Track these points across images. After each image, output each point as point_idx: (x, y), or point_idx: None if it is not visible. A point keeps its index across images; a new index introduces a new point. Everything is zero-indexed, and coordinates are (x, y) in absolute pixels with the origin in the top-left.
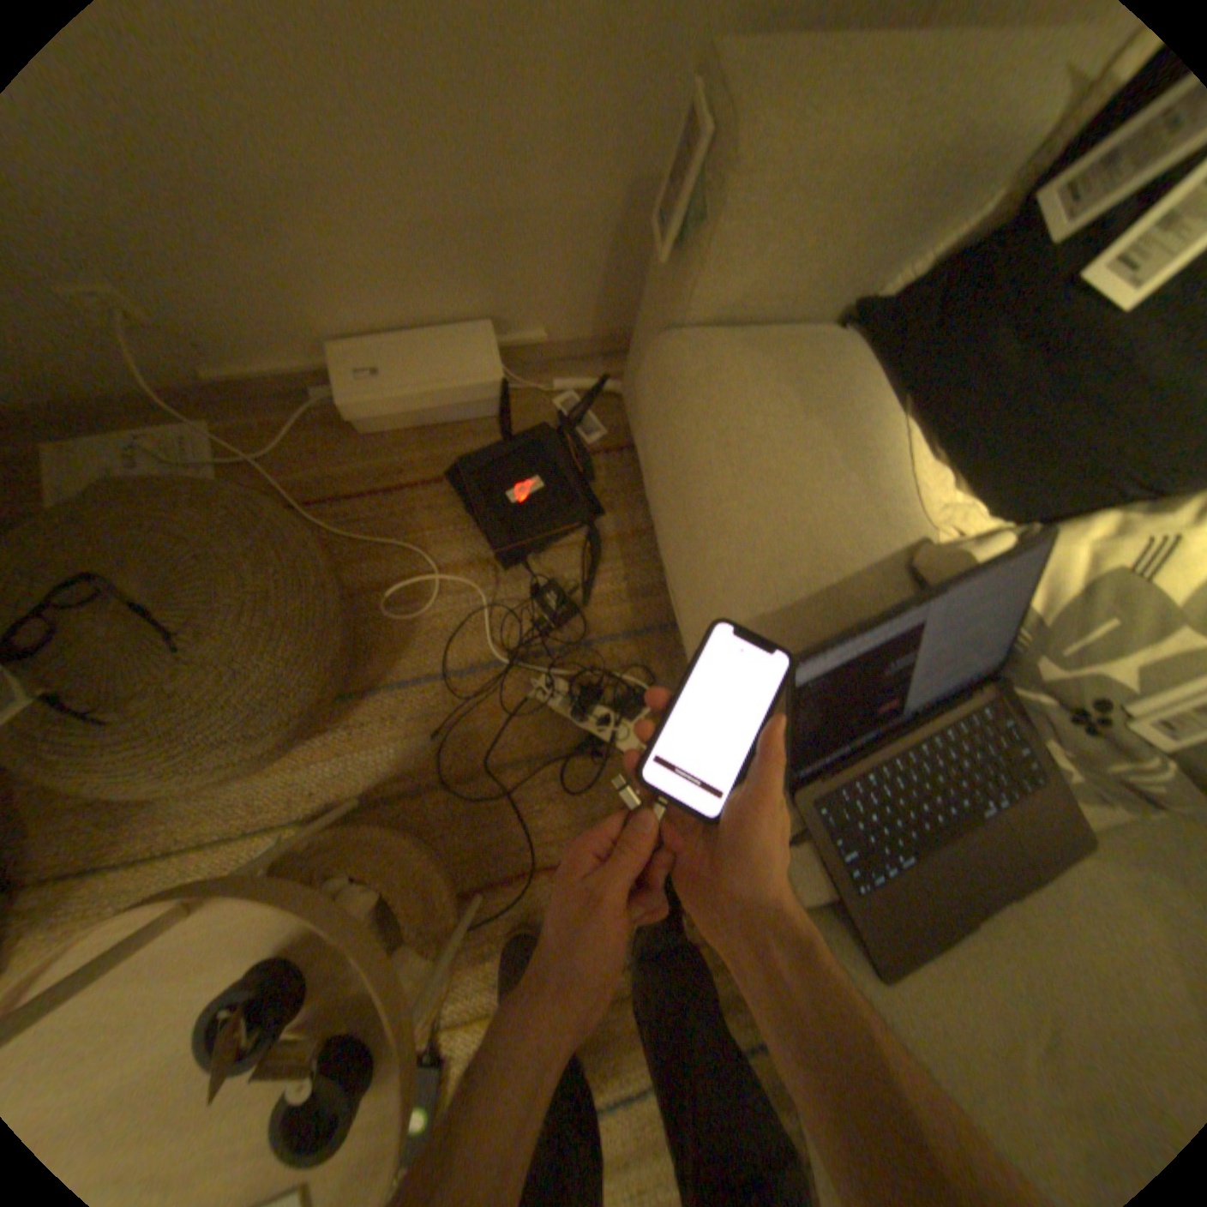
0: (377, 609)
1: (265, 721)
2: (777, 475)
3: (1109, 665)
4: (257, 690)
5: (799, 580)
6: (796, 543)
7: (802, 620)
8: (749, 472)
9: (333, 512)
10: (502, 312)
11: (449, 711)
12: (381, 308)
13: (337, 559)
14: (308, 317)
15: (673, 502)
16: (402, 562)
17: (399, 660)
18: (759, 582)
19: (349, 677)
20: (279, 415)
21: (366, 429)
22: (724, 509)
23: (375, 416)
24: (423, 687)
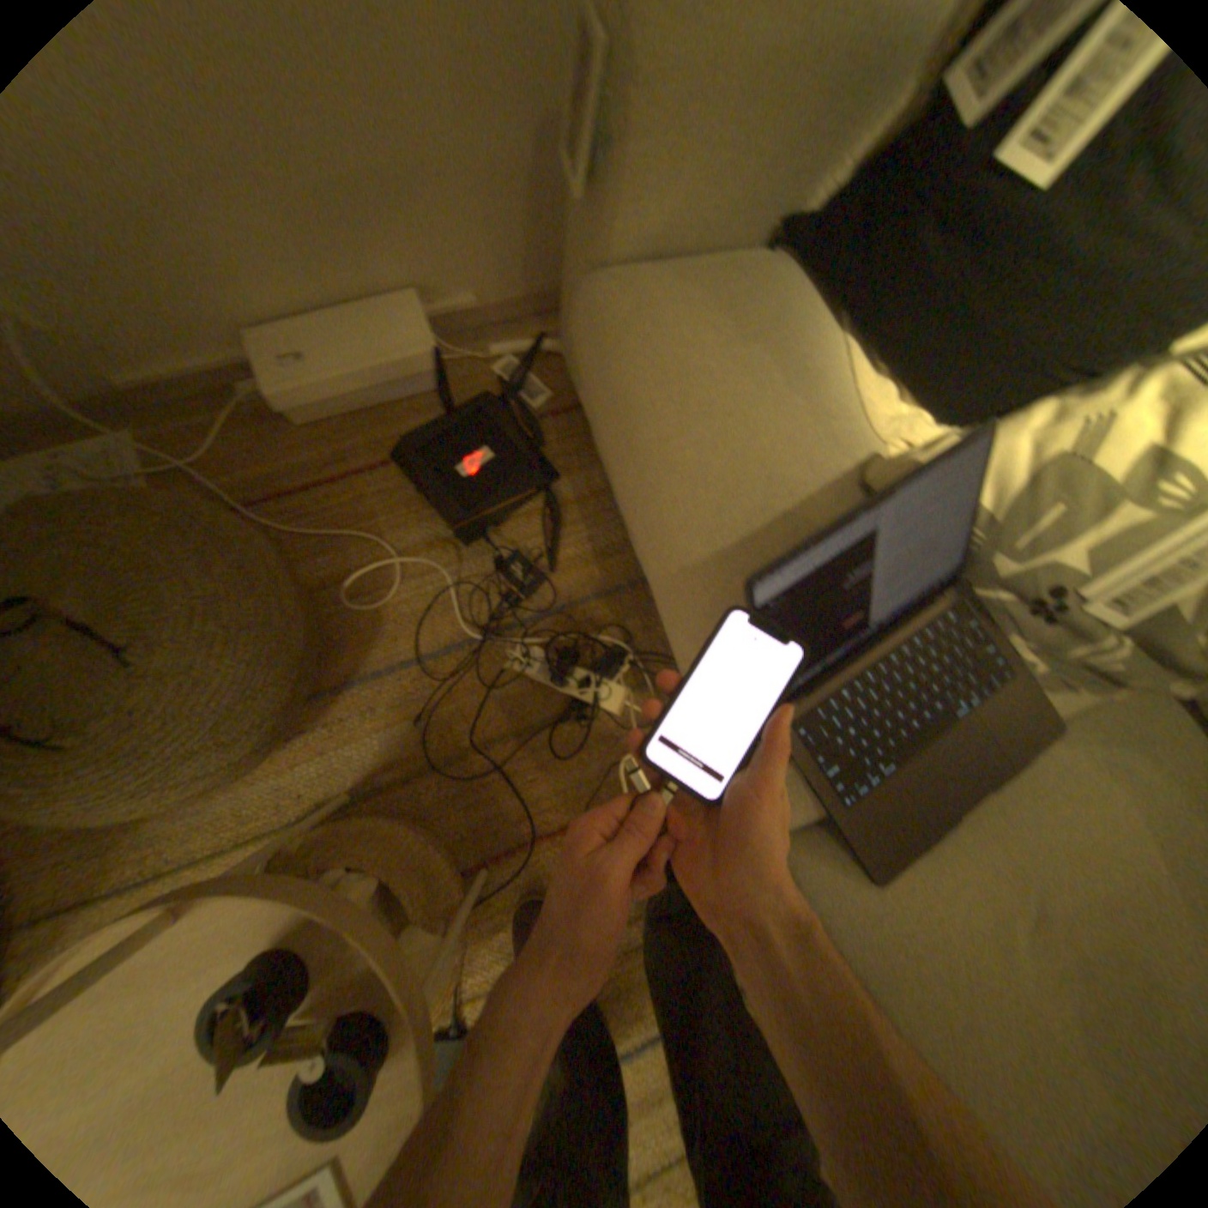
0: (340, 603)
1: (236, 726)
2: (721, 408)
3: (1061, 554)
4: (222, 695)
5: (754, 510)
6: (747, 474)
7: (762, 549)
8: (693, 408)
9: (280, 510)
10: (426, 279)
11: (428, 695)
12: (295, 287)
13: (291, 557)
14: (219, 304)
15: (622, 450)
16: (360, 552)
17: (371, 650)
18: (715, 517)
19: (320, 674)
20: (207, 415)
21: (301, 419)
22: (672, 449)
23: (308, 403)
24: (399, 674)
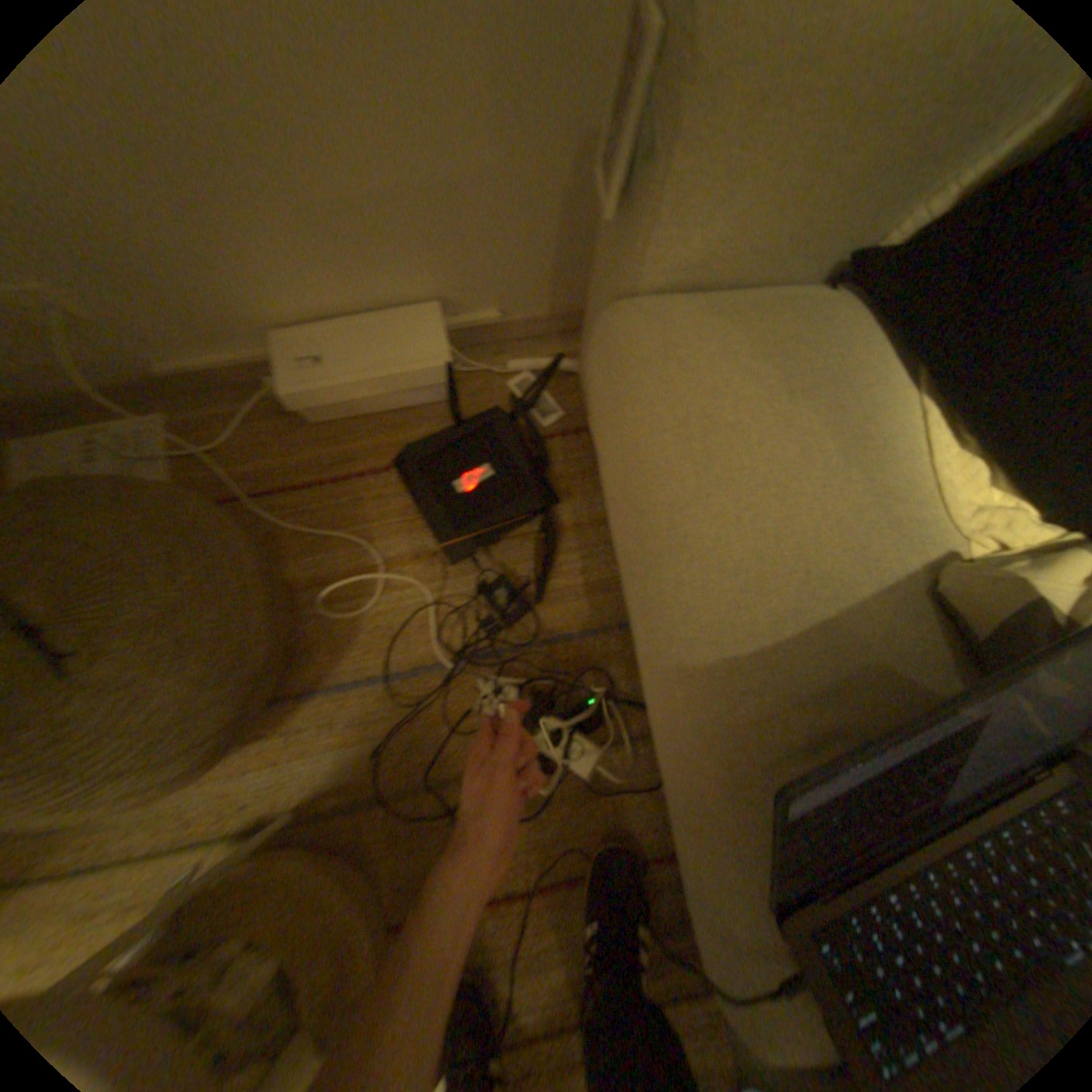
0: (318, 605)
1: (169, 748)
2: (753, 473)
3: None
4: (157, 715)
5: (783, 609)
6: (779, 560)
7: (789, 663)
8: (716, 468)
9: (279, 503)
10: (449, 291)
11: (389, 717)
12: (319, 292)
13: (280, 552)
14: (245, 305)
15: (623, 503)
16: (346, 555)
17: (339, 660)
18: (731, 610)
19: (281, 683)
20: (231, 405)
21: (312, 417)
22: (684, 515)
23: (318, 404)
24: (363, 690)
